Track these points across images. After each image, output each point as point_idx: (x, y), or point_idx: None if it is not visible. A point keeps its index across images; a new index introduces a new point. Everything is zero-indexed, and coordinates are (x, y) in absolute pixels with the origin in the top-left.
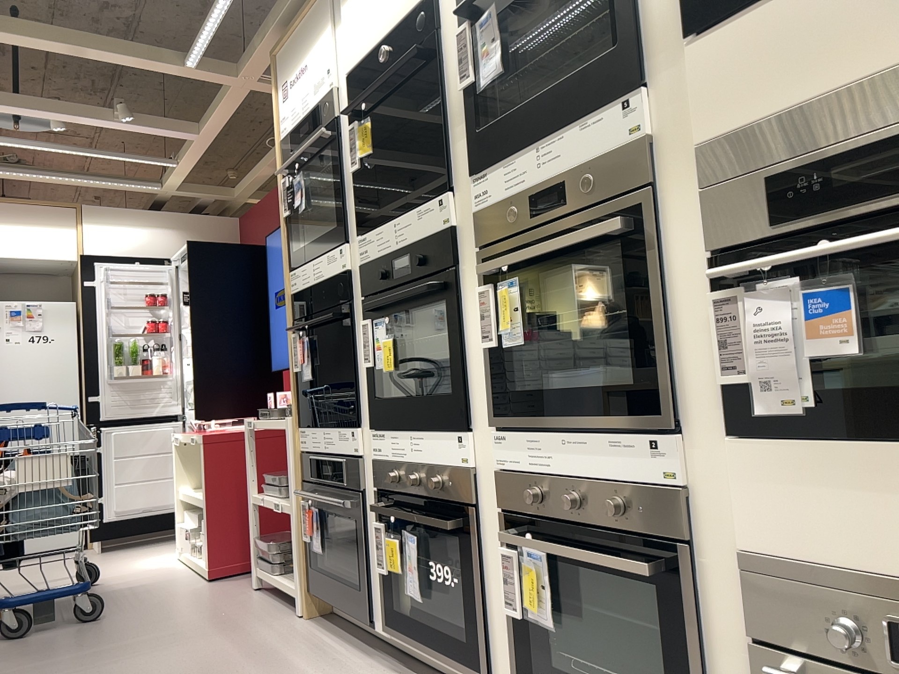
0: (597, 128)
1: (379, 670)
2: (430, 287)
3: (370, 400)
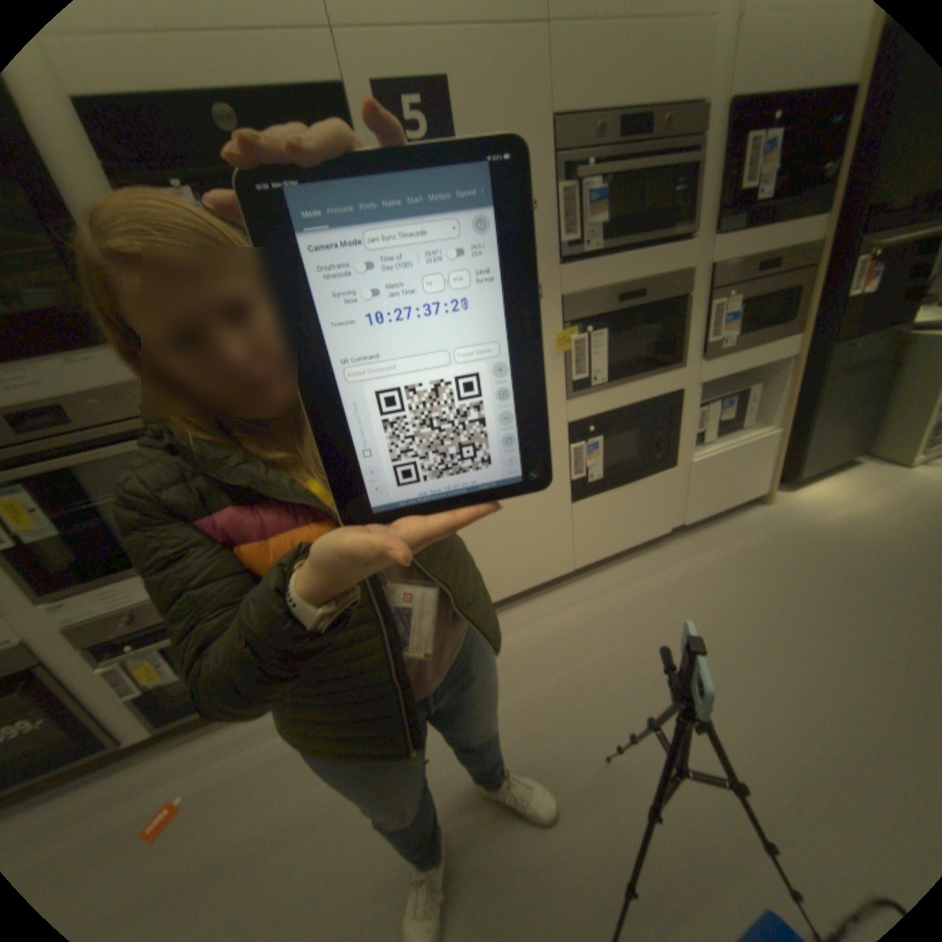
0: (90, 366)
1: None
2: None
3: None
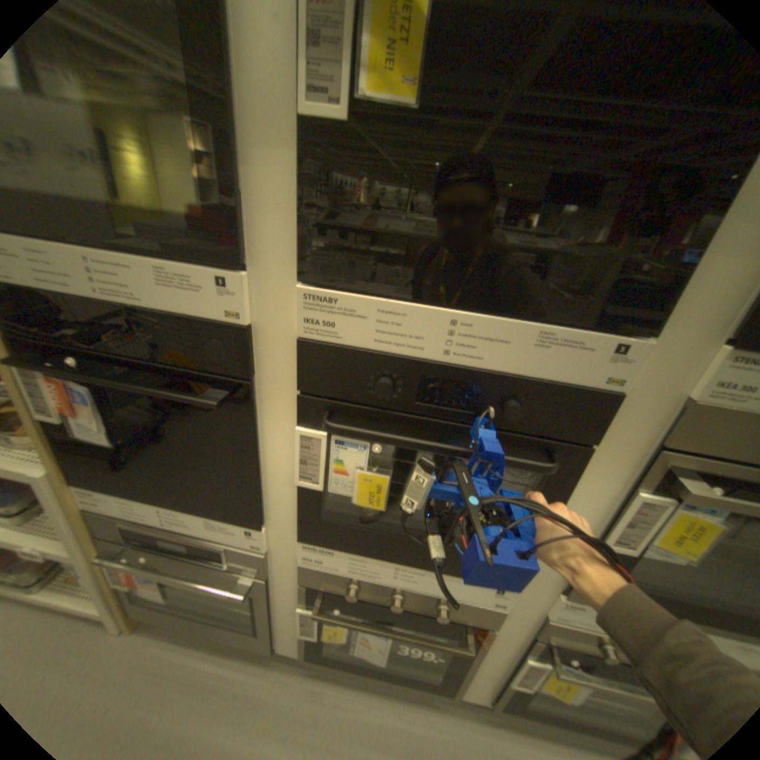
0: None
1: (297, 688)
2: (552, 472)
3: (306, 517)
